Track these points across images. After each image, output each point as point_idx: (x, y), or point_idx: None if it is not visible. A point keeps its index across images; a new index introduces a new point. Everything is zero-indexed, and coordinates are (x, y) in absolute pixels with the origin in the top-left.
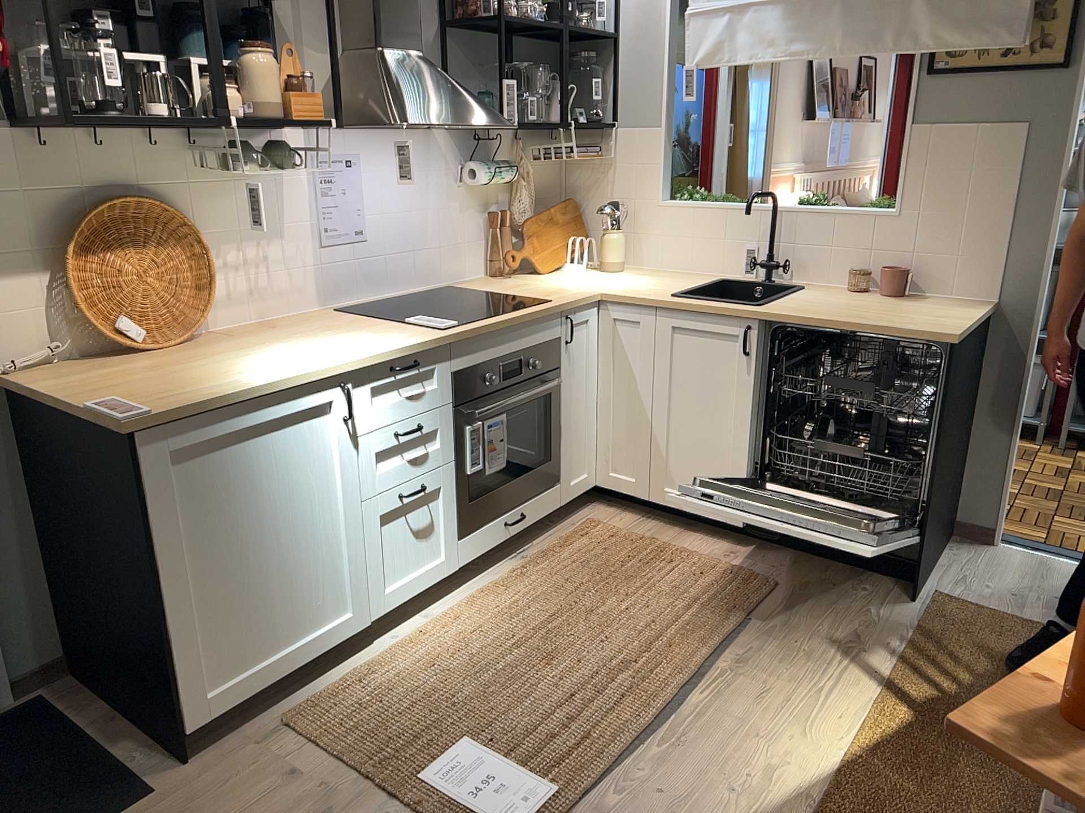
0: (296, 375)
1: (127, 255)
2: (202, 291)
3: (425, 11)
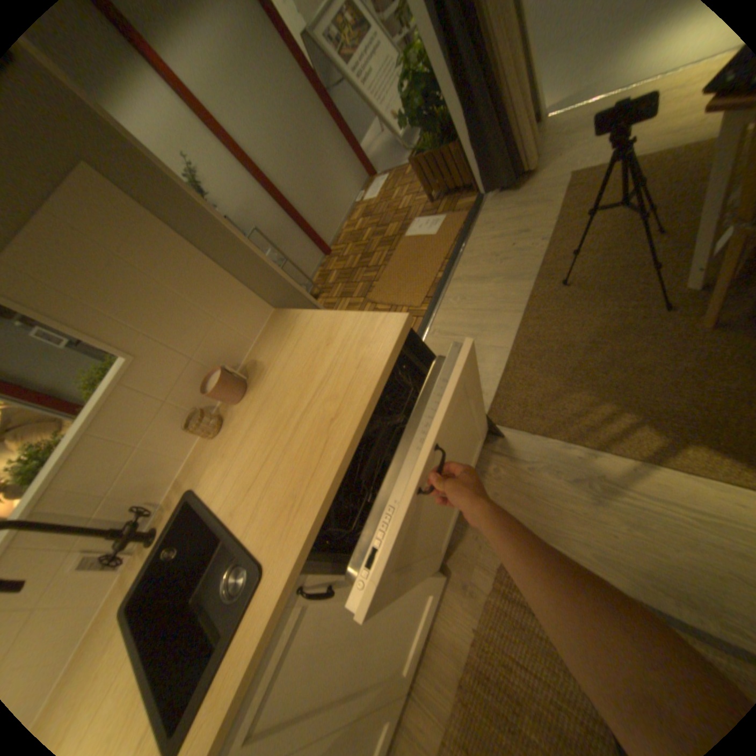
0: None
1: None
2: None
3: None
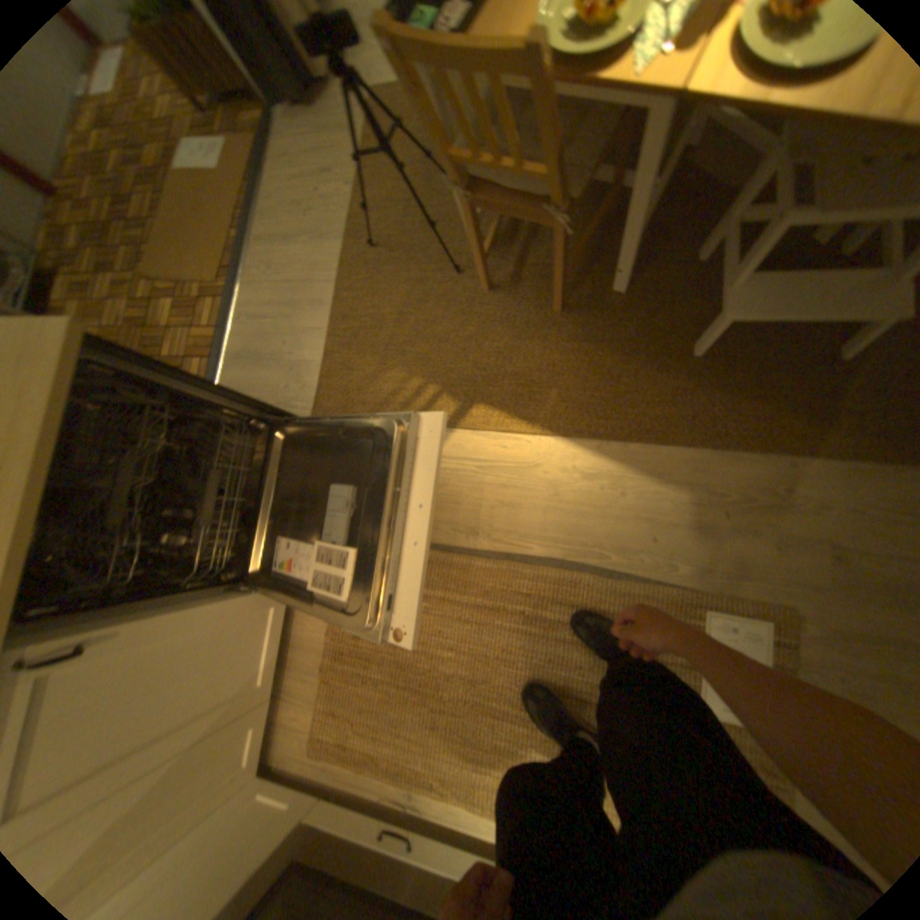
0: None
1: None
2: None
3: None
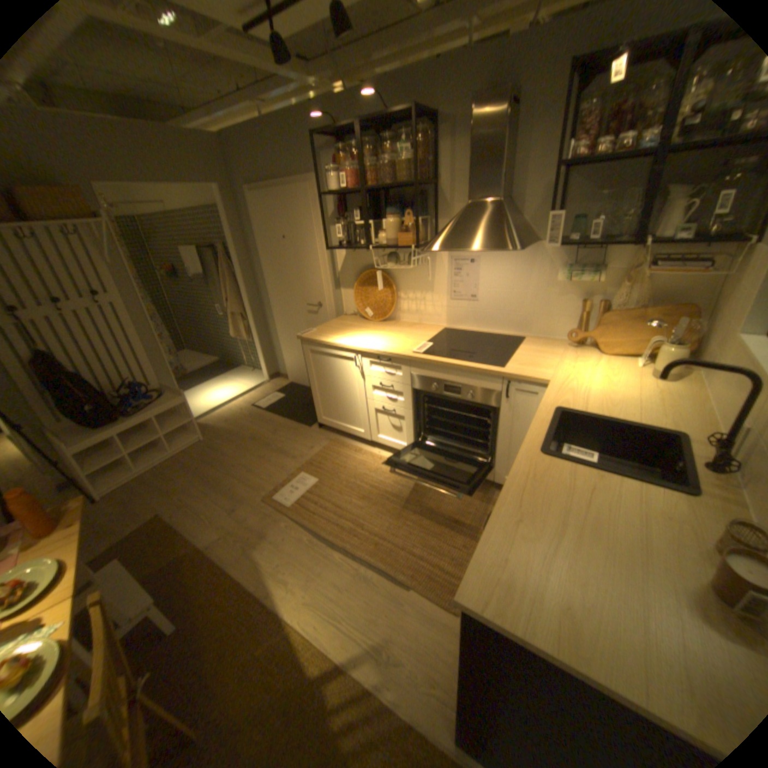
0: (340, 343)
1: (372, 288)
2: (393, 305)
3: (550, 159)
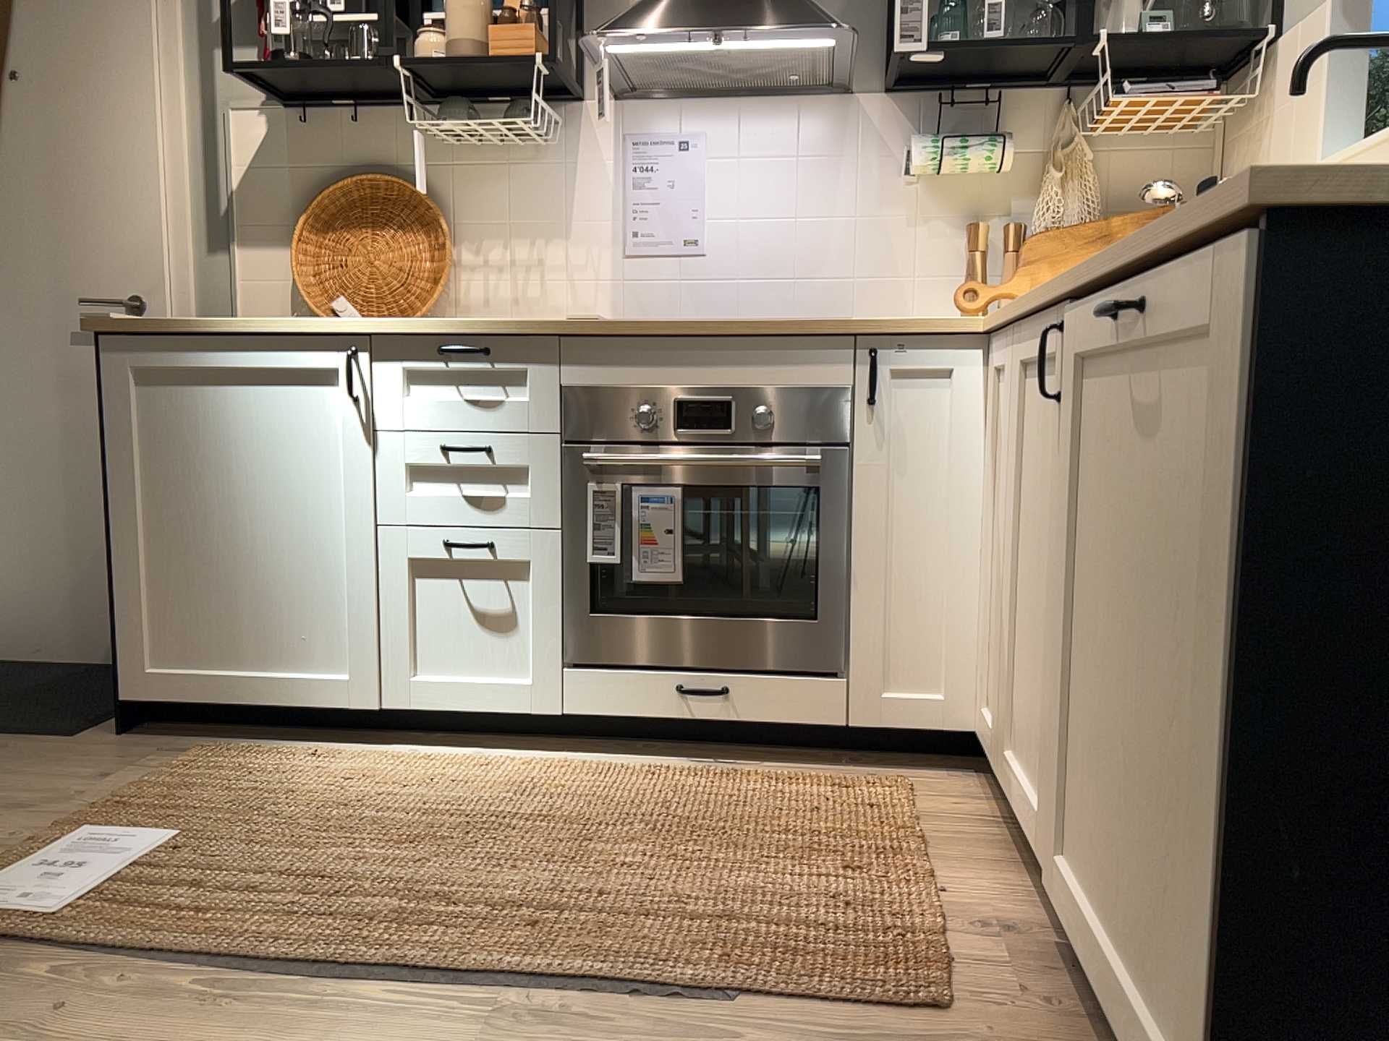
0: (286, 320)
1: (360, 234)
2: (435, 284)
3: None
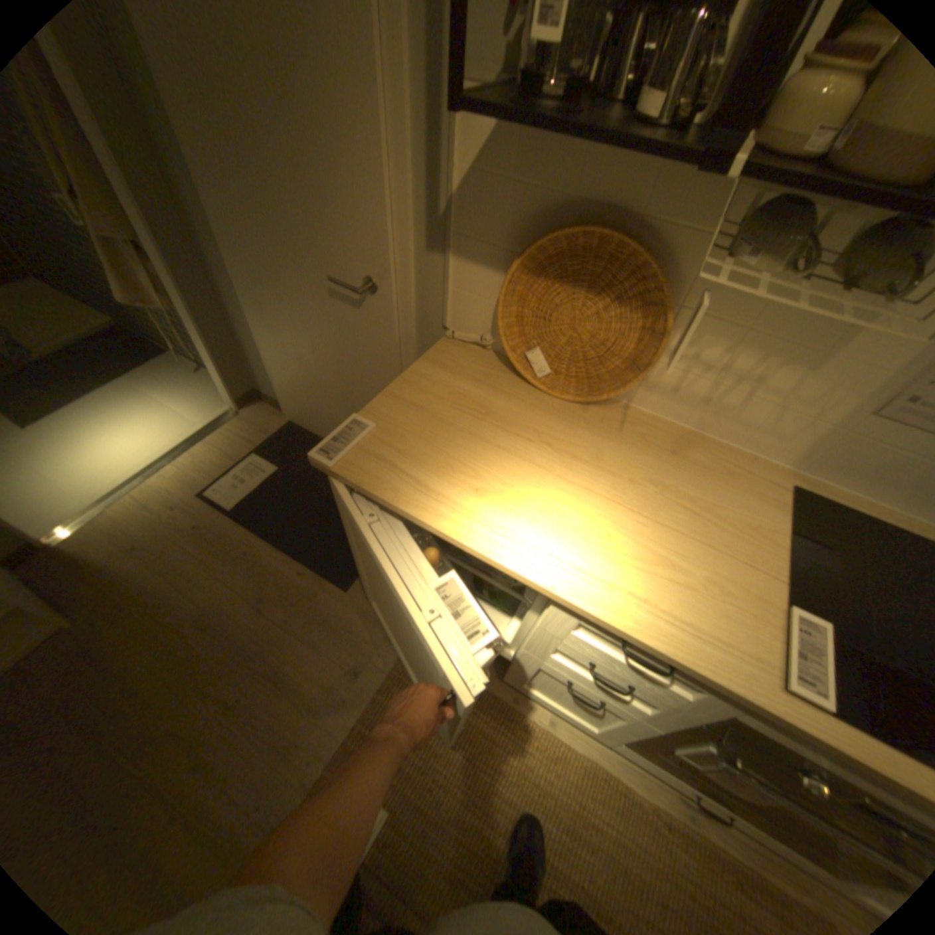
0: (482, 548)
1: (577, 292)
2: (636, 367)
3: None
